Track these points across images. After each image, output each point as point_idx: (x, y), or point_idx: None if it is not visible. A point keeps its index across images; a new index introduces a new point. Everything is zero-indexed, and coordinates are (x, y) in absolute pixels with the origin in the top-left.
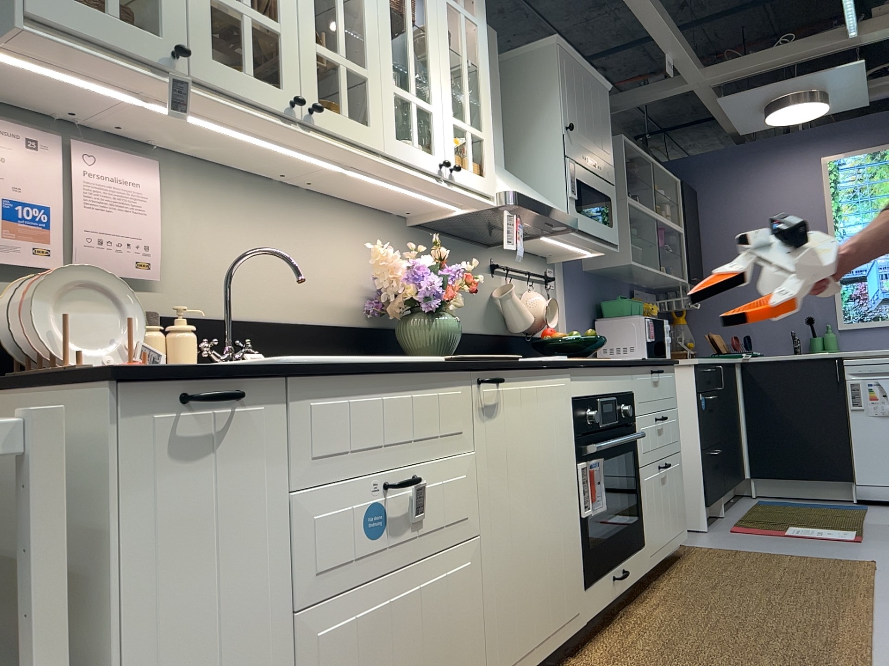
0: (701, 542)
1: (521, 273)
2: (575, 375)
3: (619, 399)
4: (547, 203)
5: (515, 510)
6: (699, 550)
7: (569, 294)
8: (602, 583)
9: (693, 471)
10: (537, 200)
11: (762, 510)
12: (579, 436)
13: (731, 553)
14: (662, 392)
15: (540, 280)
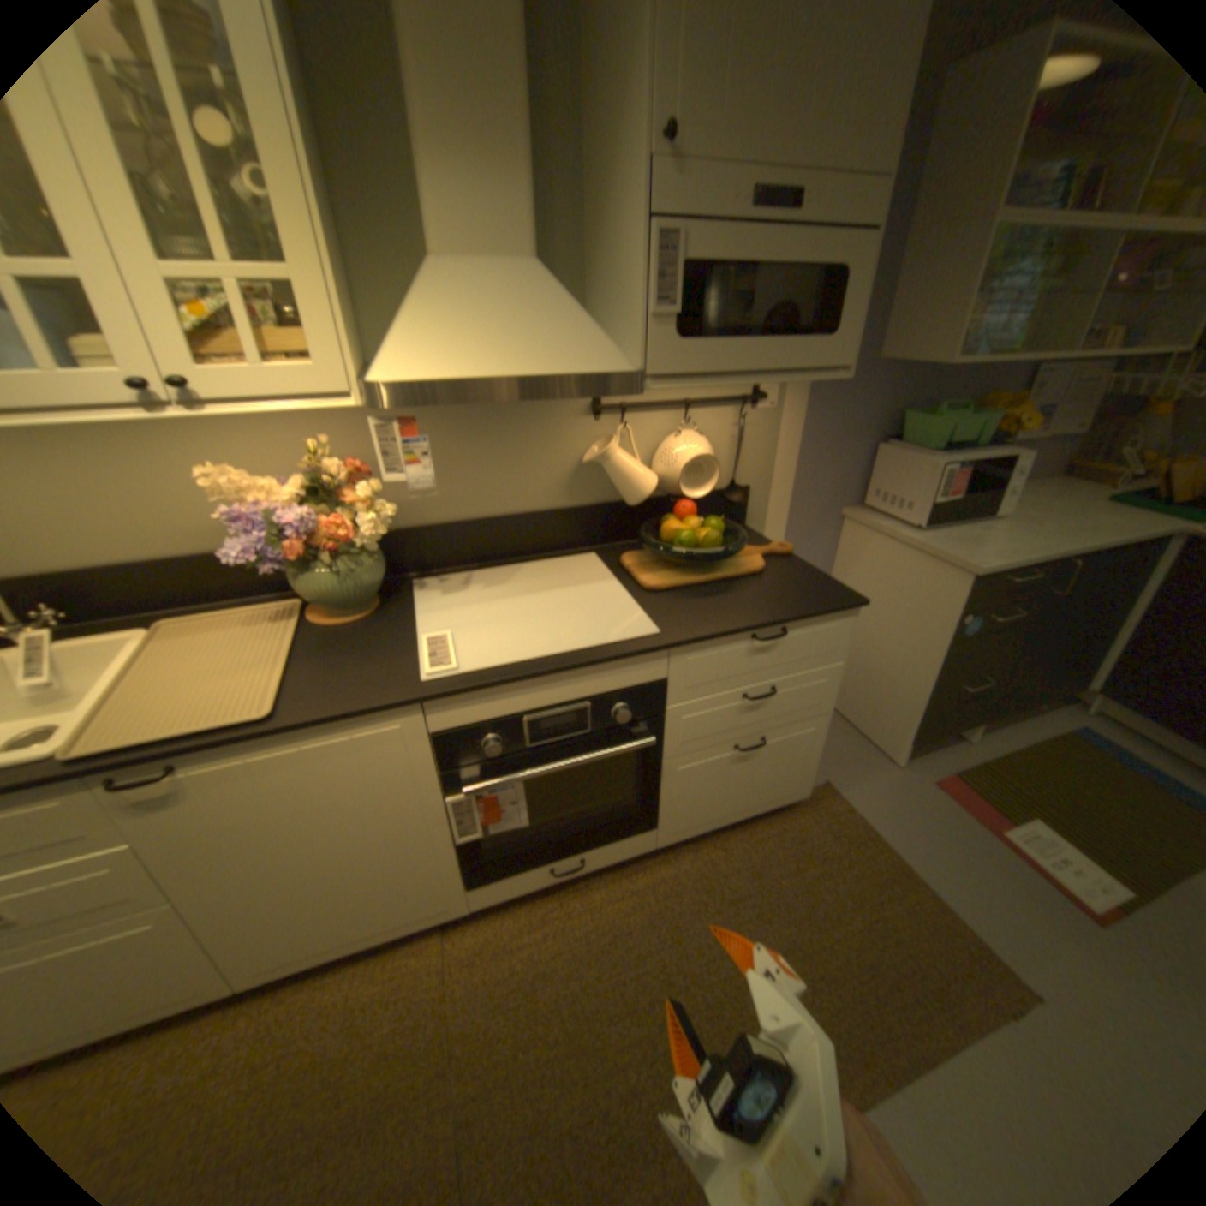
0: (862, 789)
1: (665, 405)
2: (440, 705)
3: (604, 698)
4: (536, 360)
5: (258, 870)
6: (831, 808)
7: (814, 409)
8: (515, 880)
9: (912, 701)
10: (487, 368)
11: (1052, 757)
12: (453, 768)
13: (859, 839)
14: (781, 657)
15: (729, 401)
